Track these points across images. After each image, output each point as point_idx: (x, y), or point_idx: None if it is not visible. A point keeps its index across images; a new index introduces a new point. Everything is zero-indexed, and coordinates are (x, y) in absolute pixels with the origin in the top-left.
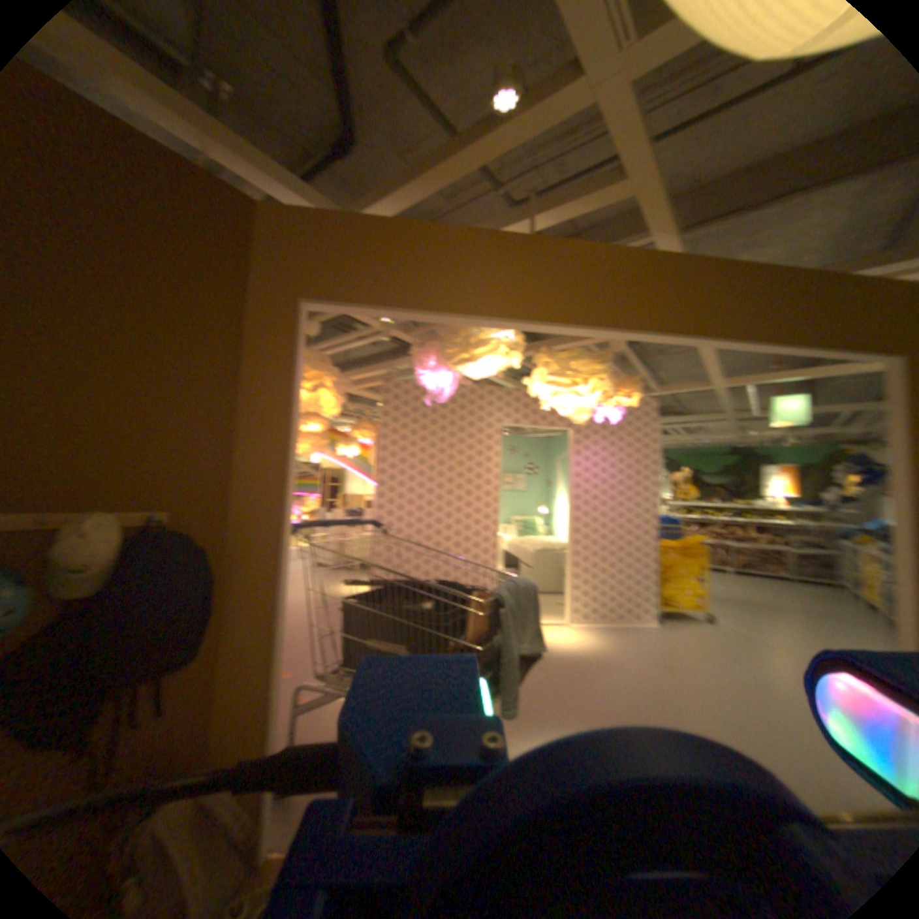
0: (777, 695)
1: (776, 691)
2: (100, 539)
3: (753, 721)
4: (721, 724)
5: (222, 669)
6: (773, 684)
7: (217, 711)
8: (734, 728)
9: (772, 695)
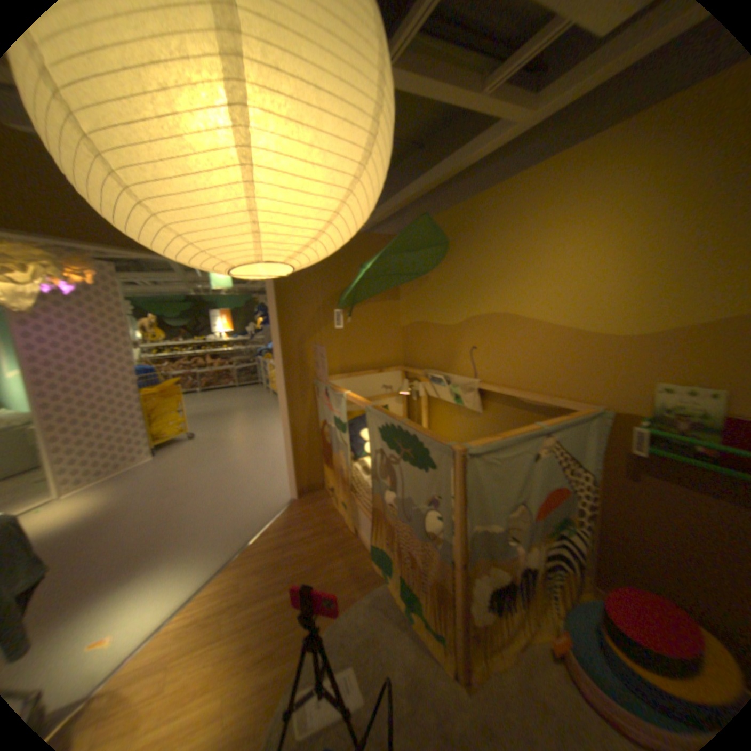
0: (235, 475)
1: (234, 473)
2: None
3: (224, 500)
4: (206, 515)
5: None
6: (232, 469)
7: None
8: (214, 512)
9: (232, 477)
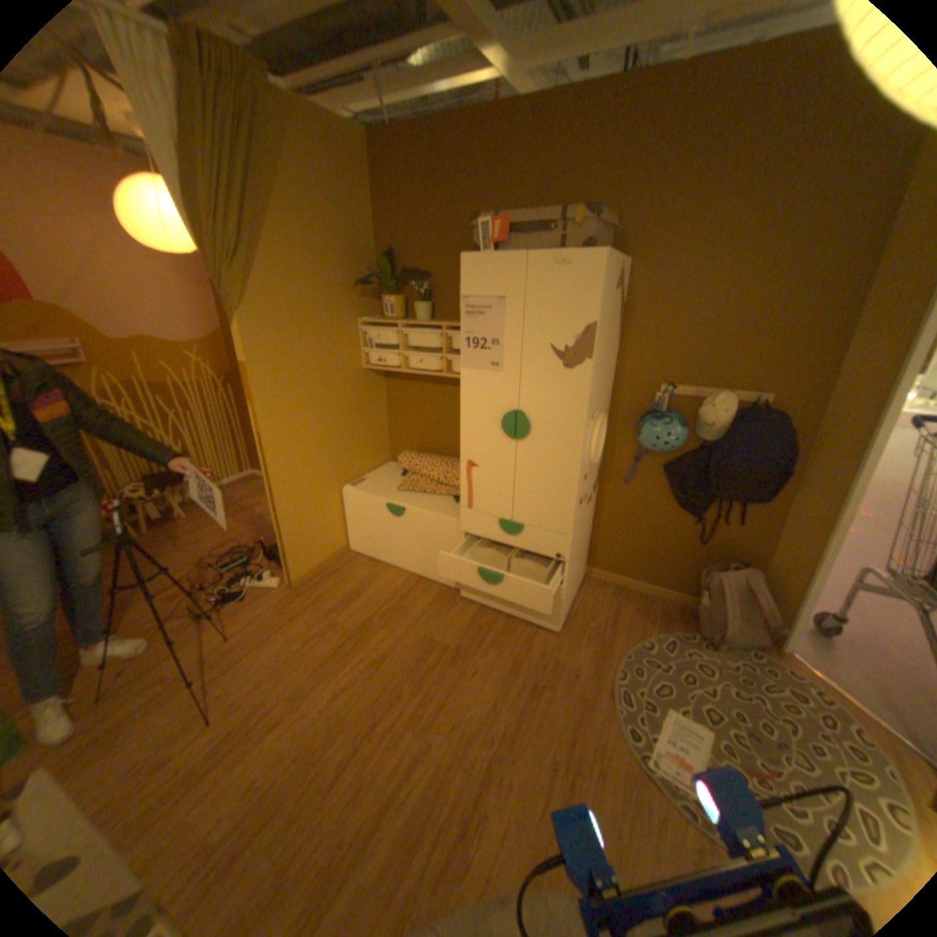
0: None
1: None
2: (724, 409)
3: None
4: None
5: (793, 518)
6: None
7: (783, 544)
8: None
9: None
